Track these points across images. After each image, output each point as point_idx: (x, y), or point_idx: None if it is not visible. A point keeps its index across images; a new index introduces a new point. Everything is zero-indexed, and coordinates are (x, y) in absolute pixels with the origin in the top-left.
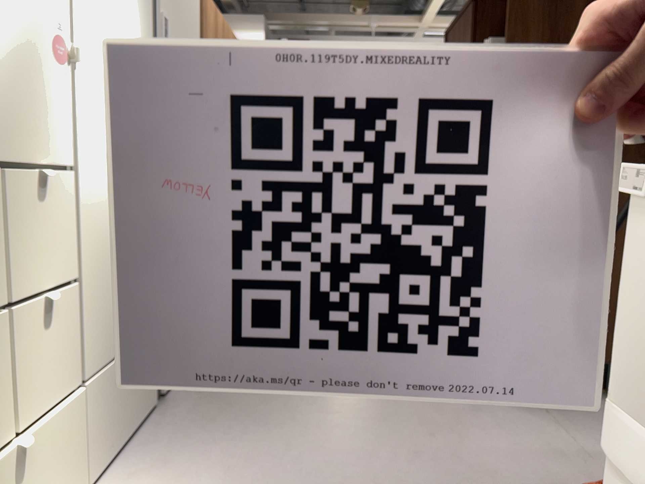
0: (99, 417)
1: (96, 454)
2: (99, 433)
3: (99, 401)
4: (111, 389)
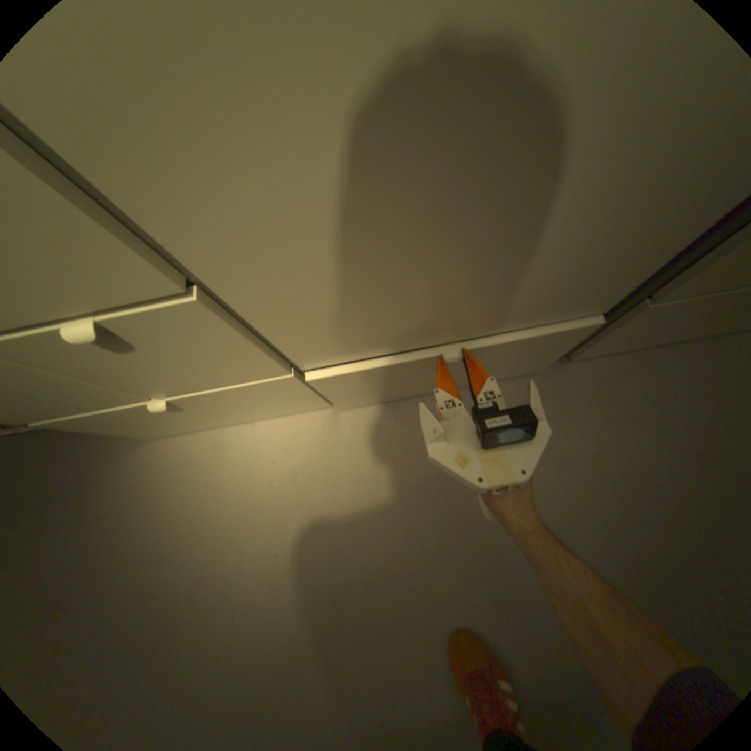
0: (361, 383)
1: (357, 395)
2: (364, 388)
3: (357, 377)
4: (397, 369)
